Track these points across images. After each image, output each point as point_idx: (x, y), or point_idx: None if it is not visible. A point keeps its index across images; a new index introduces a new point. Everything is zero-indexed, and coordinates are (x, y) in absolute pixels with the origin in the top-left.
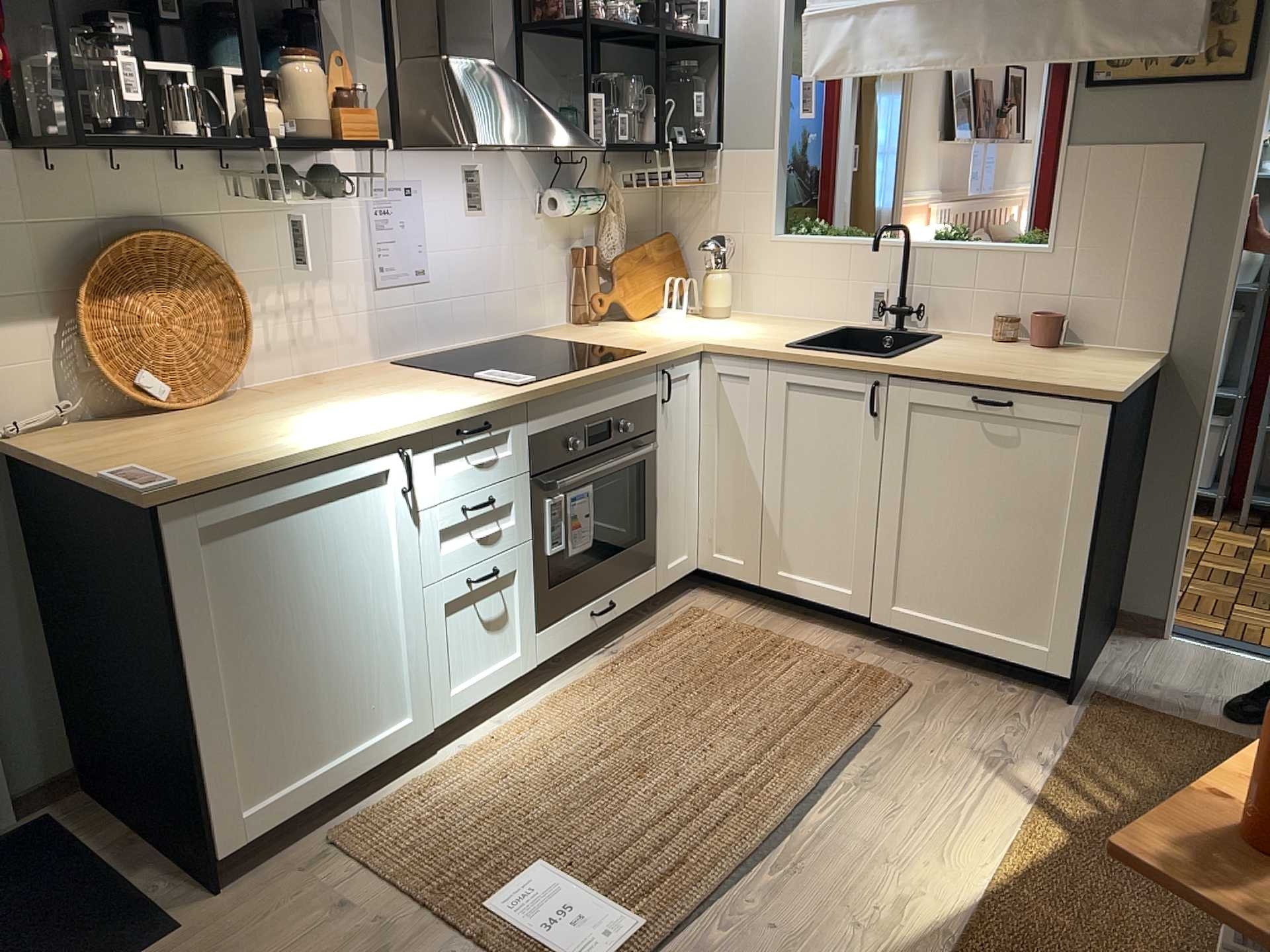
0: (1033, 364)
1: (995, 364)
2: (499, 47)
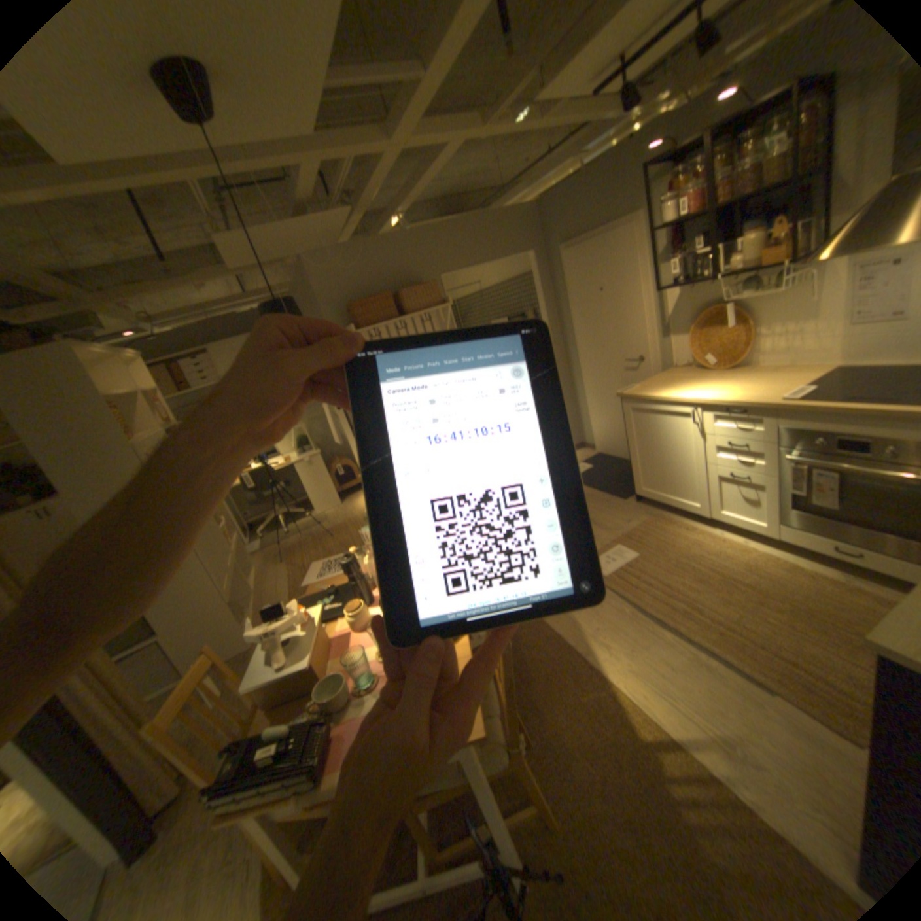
0: None
1: None
2: None
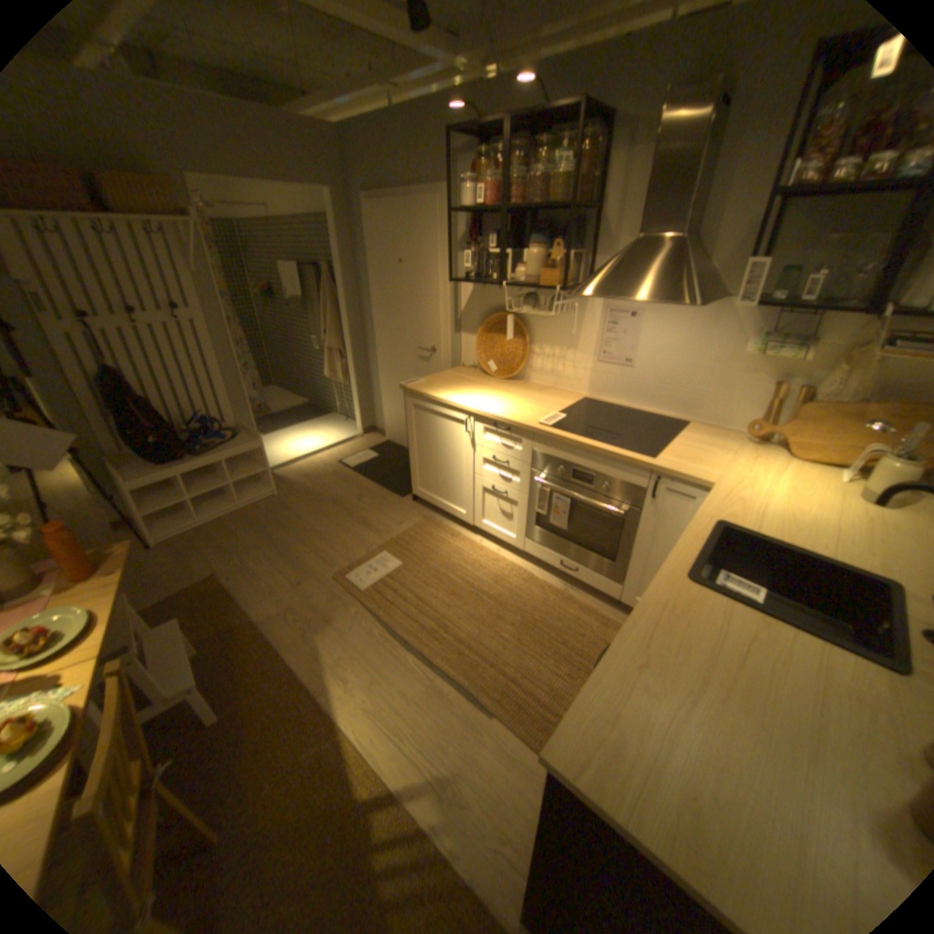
0: (723, 724)
1: (694, 671)
2: (753, 215)
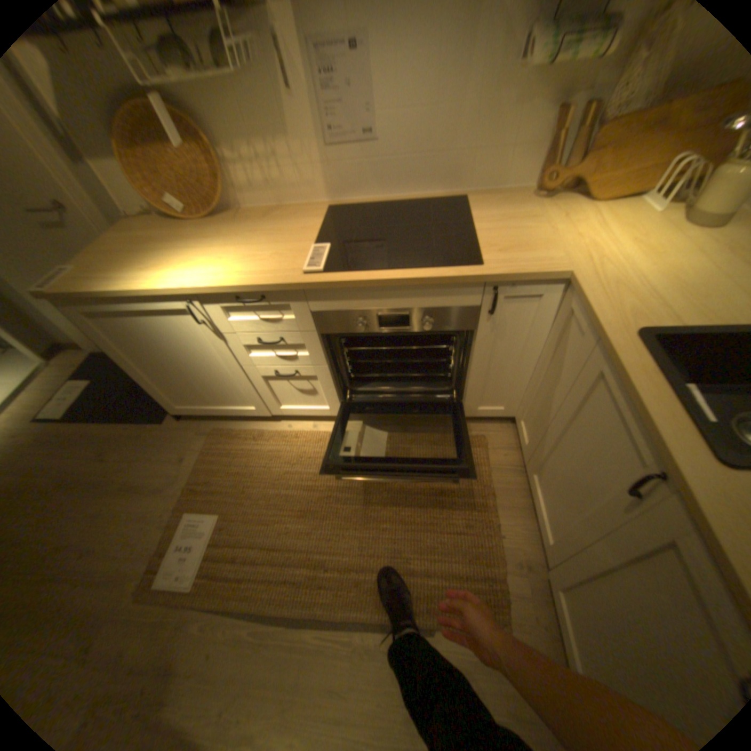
0: None
1: None
2: None
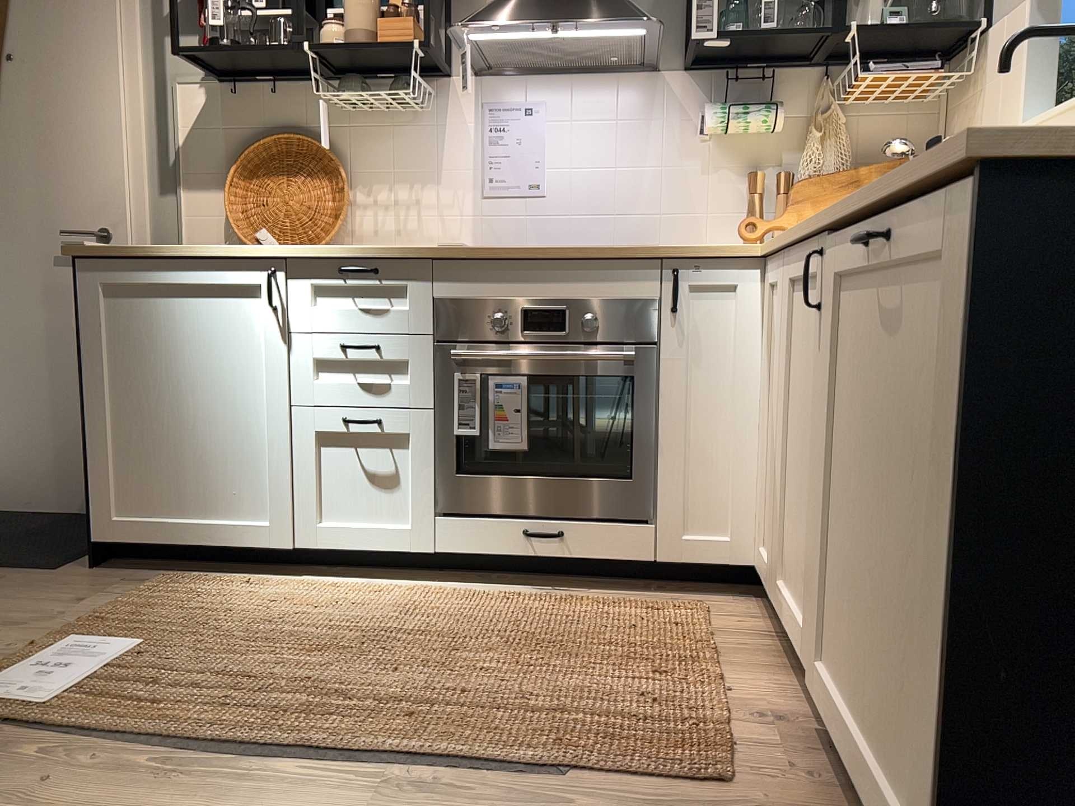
0: None
1: None
2: None
